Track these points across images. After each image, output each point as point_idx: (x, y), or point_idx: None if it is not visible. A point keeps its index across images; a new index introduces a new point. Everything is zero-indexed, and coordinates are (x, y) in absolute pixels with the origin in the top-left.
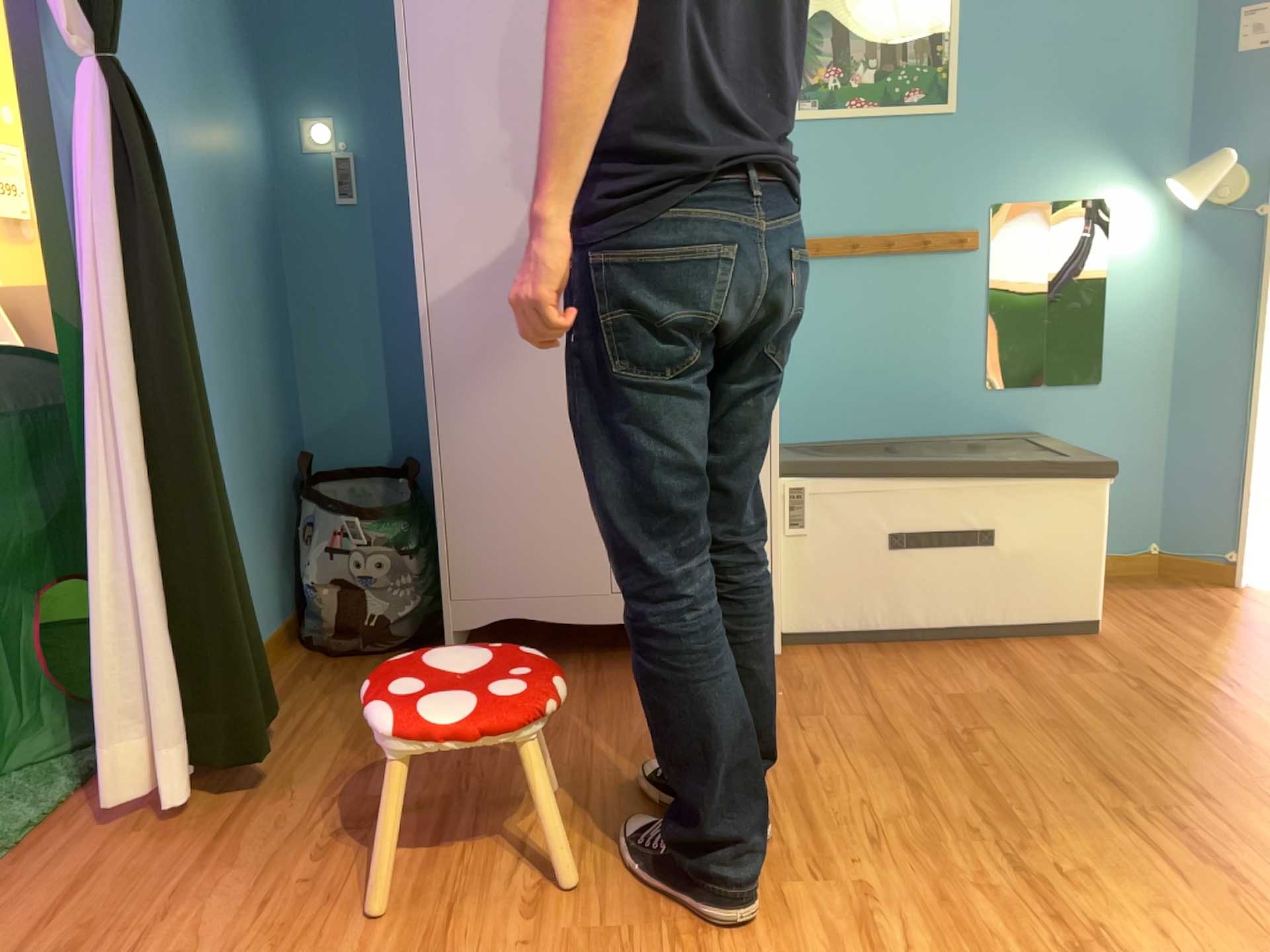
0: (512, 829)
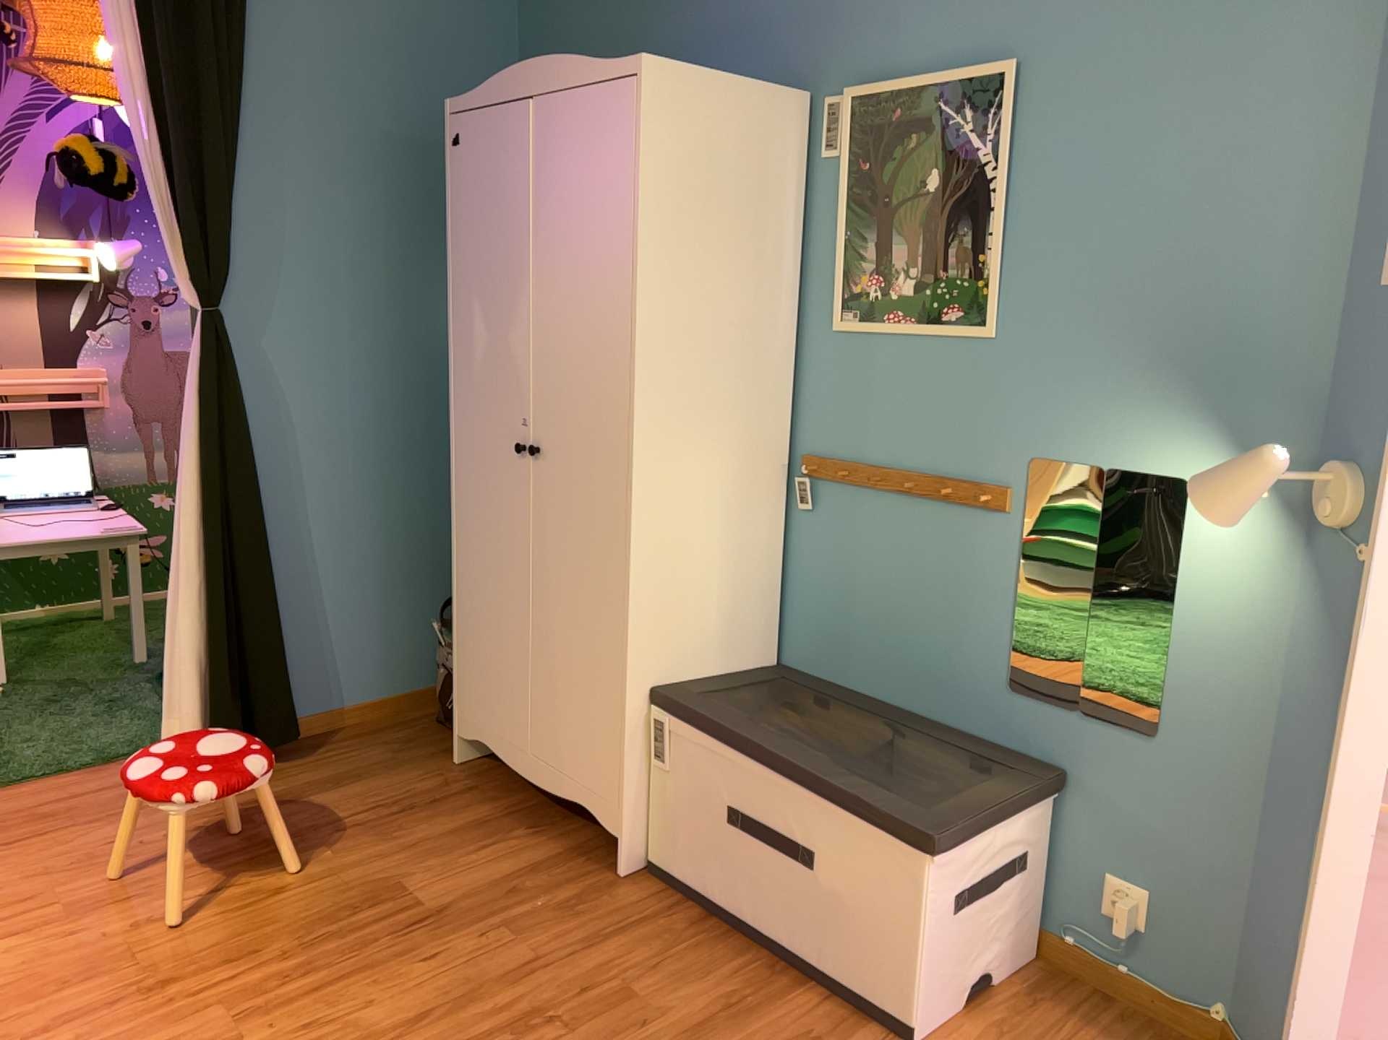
0: (236, 886)
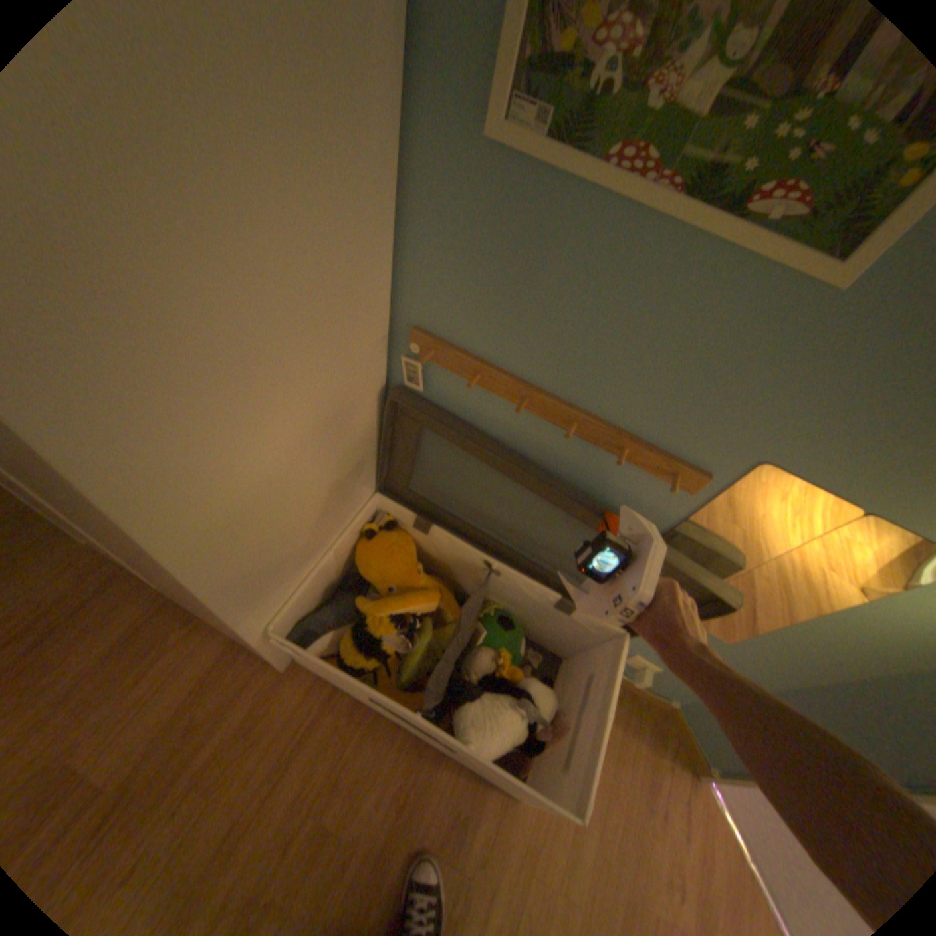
0: None
